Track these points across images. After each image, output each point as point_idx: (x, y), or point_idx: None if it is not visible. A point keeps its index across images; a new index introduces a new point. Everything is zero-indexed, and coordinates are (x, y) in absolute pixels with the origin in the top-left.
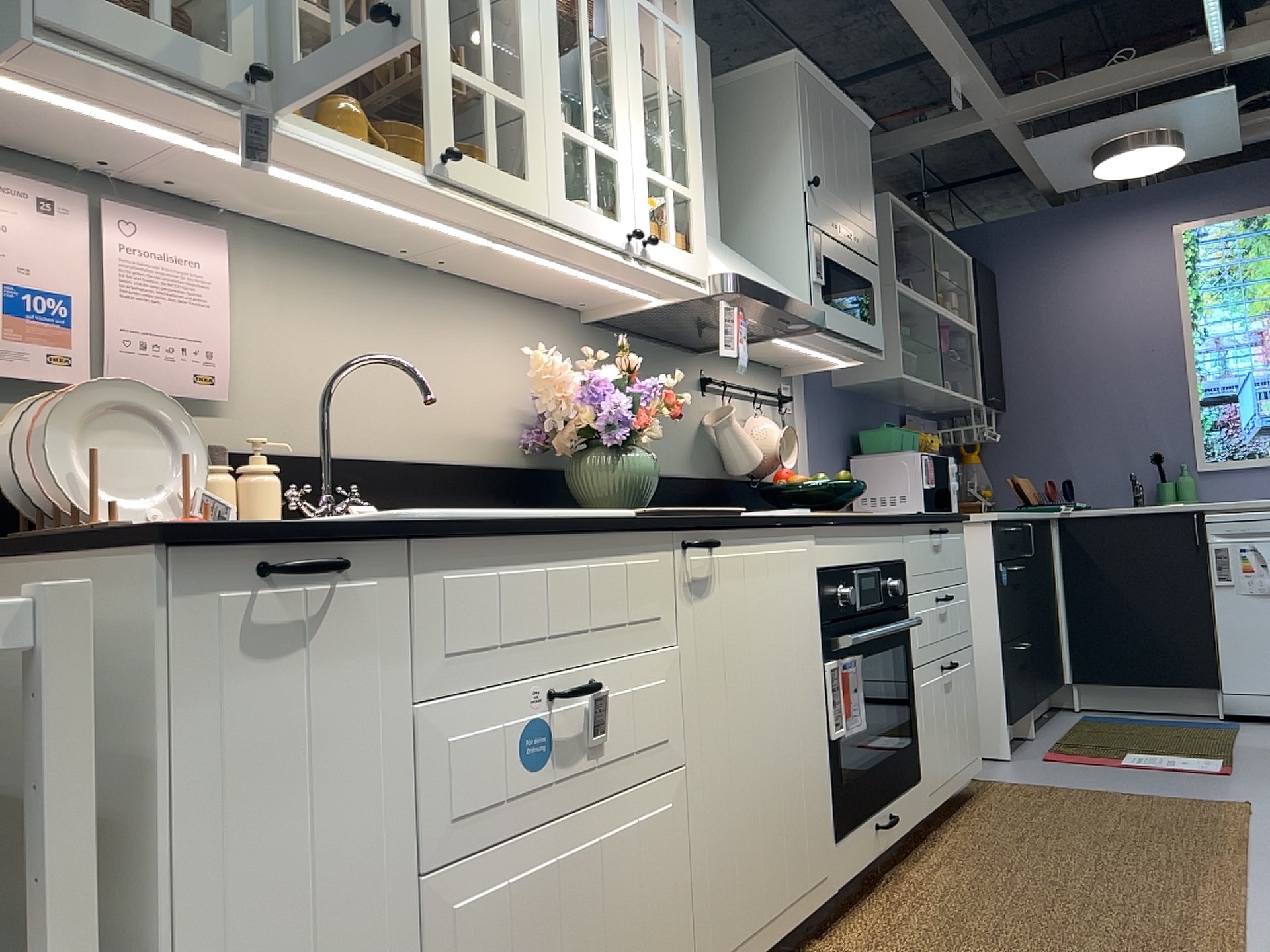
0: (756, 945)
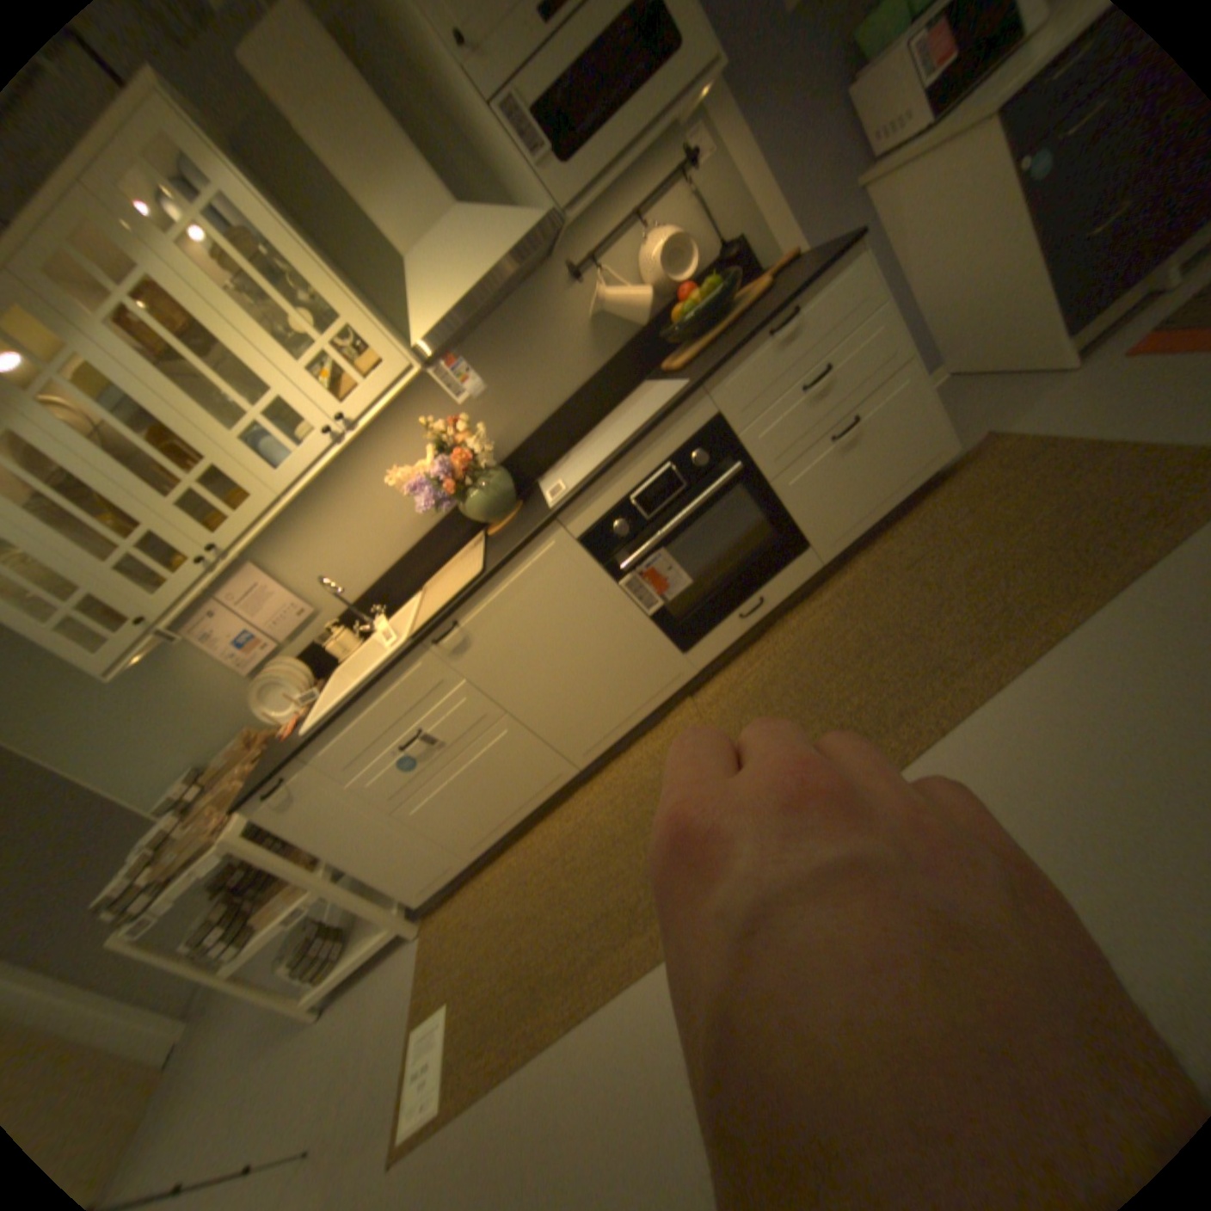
0: (619, 731)
